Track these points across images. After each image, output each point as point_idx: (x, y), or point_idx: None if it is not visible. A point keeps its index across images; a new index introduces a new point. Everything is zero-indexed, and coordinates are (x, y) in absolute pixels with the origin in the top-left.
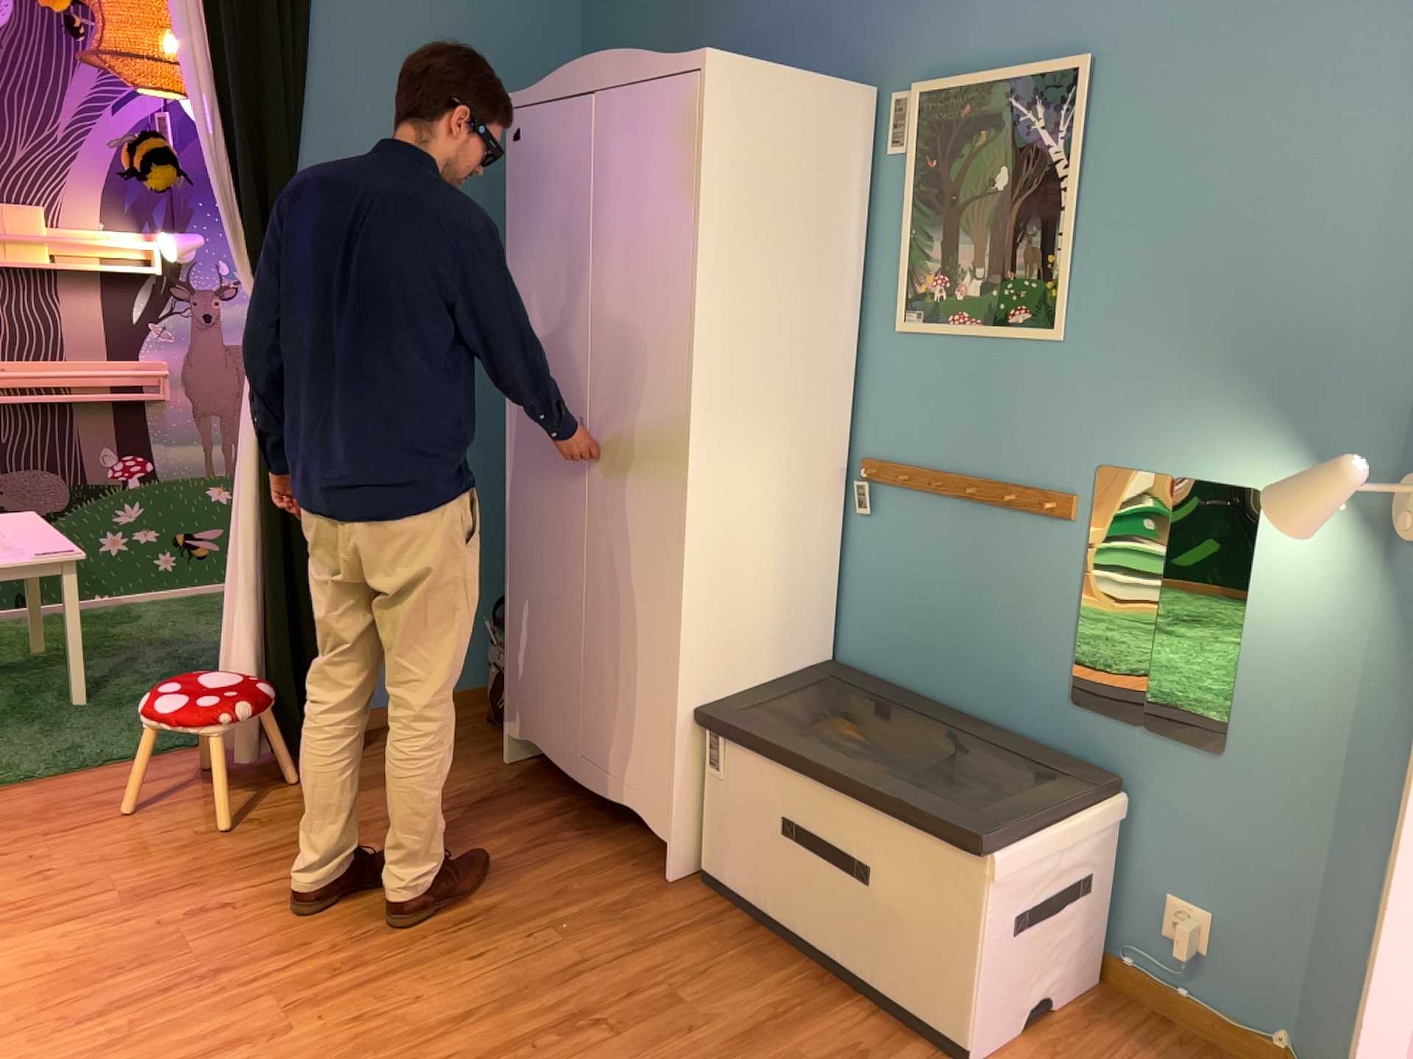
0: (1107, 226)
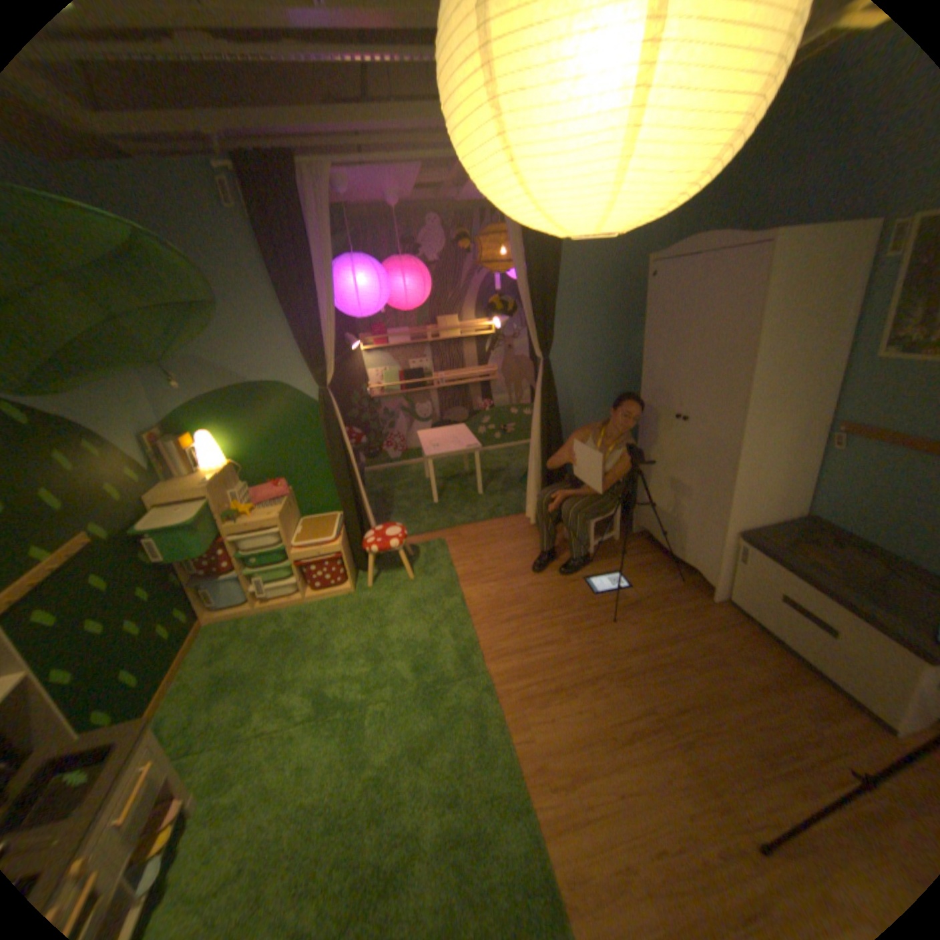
0: None
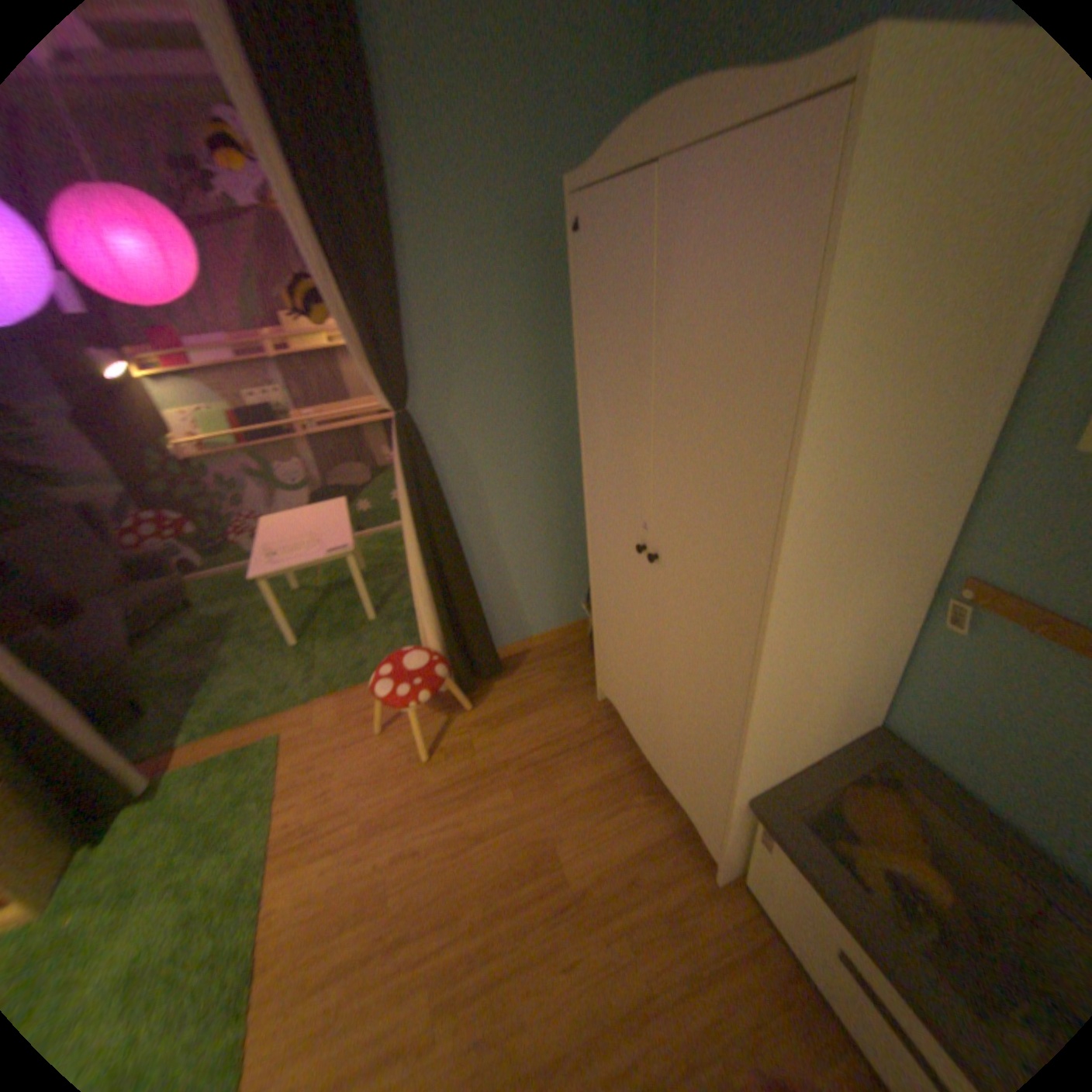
0: None
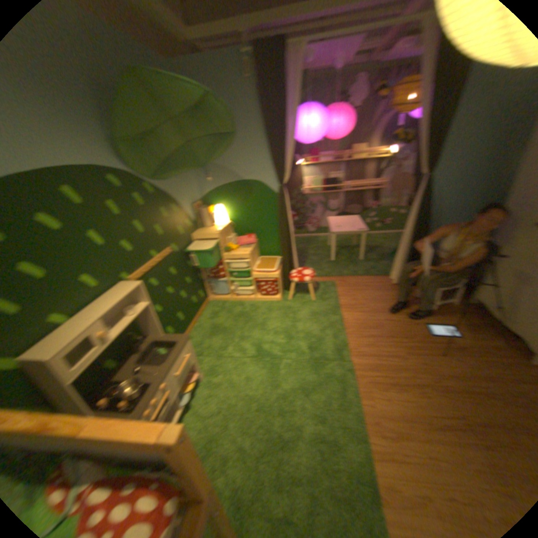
0: None
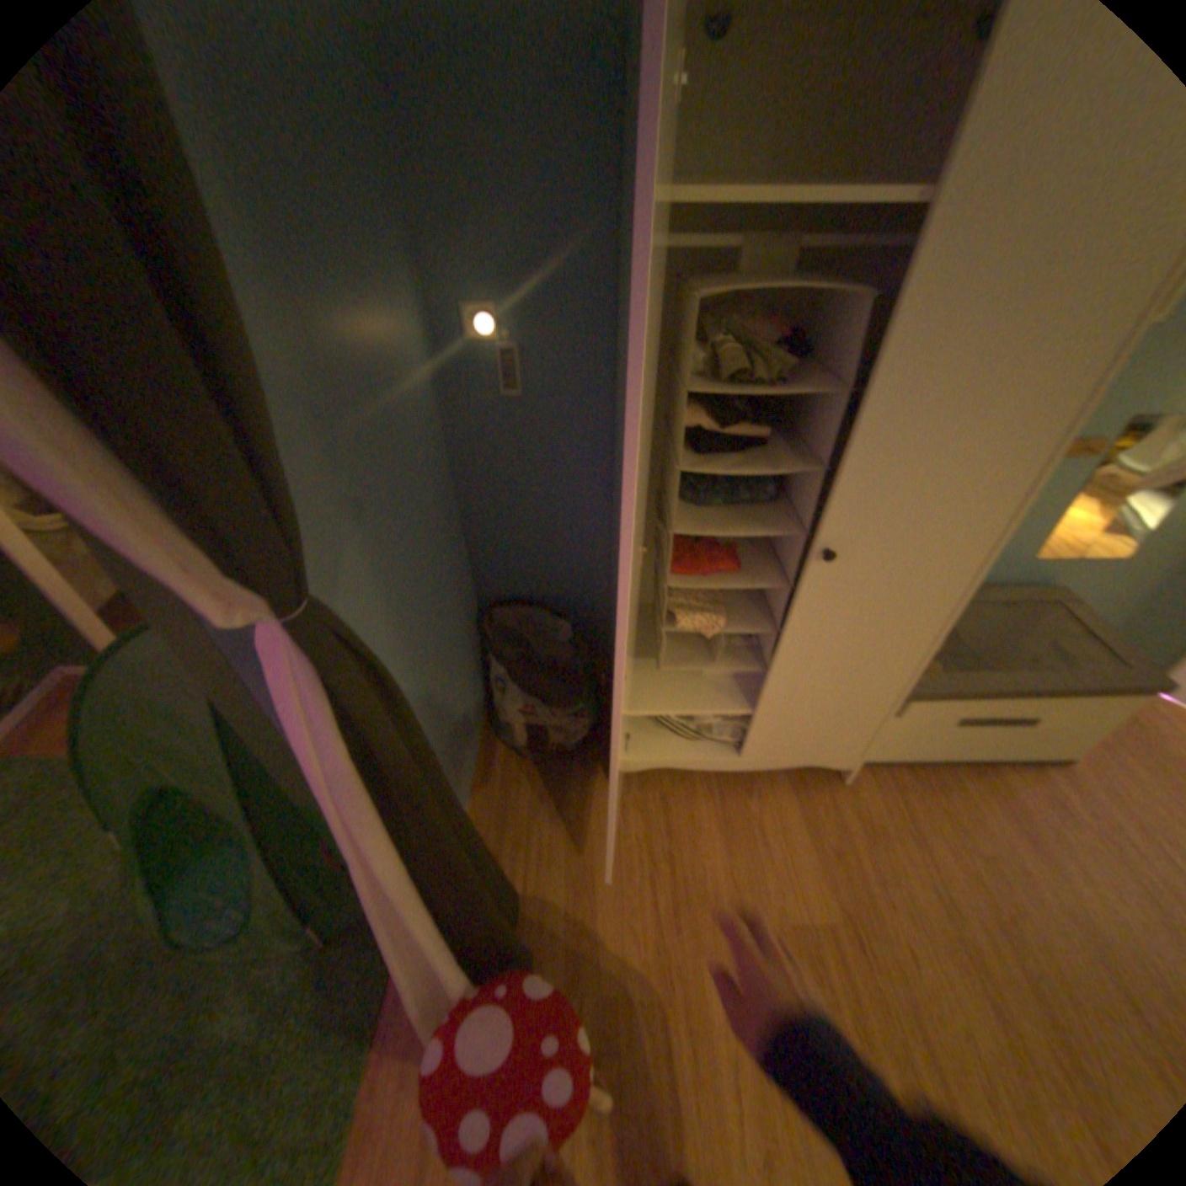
0: None
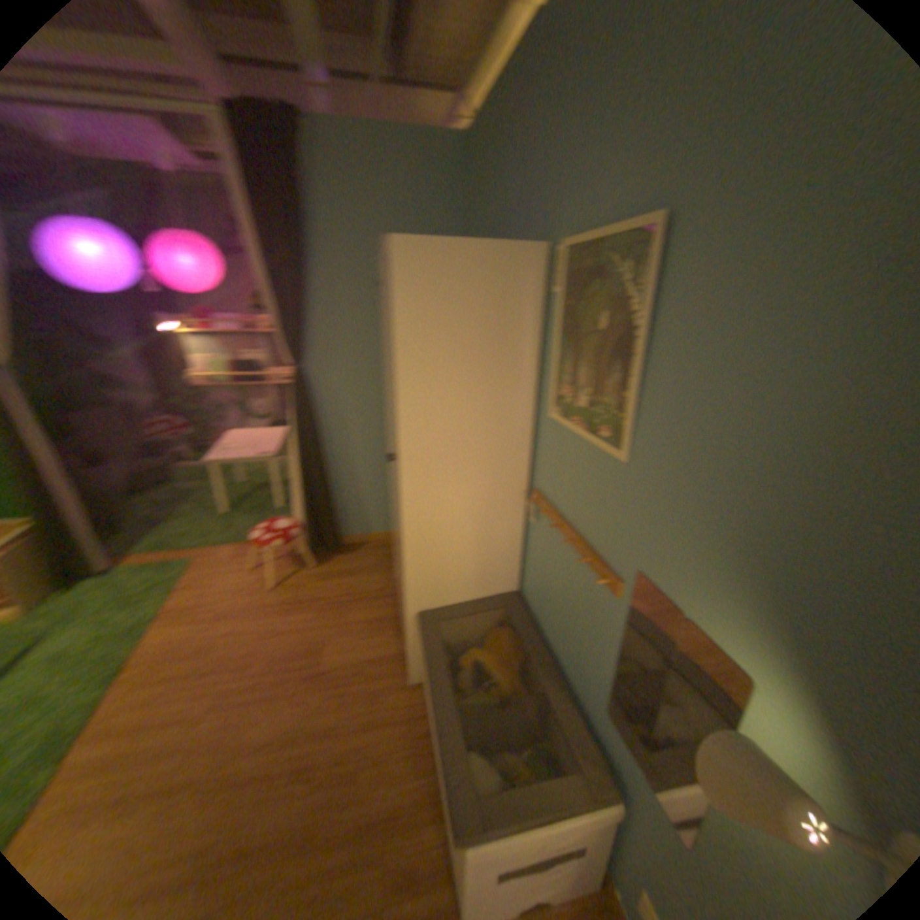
0: (667, 374)
